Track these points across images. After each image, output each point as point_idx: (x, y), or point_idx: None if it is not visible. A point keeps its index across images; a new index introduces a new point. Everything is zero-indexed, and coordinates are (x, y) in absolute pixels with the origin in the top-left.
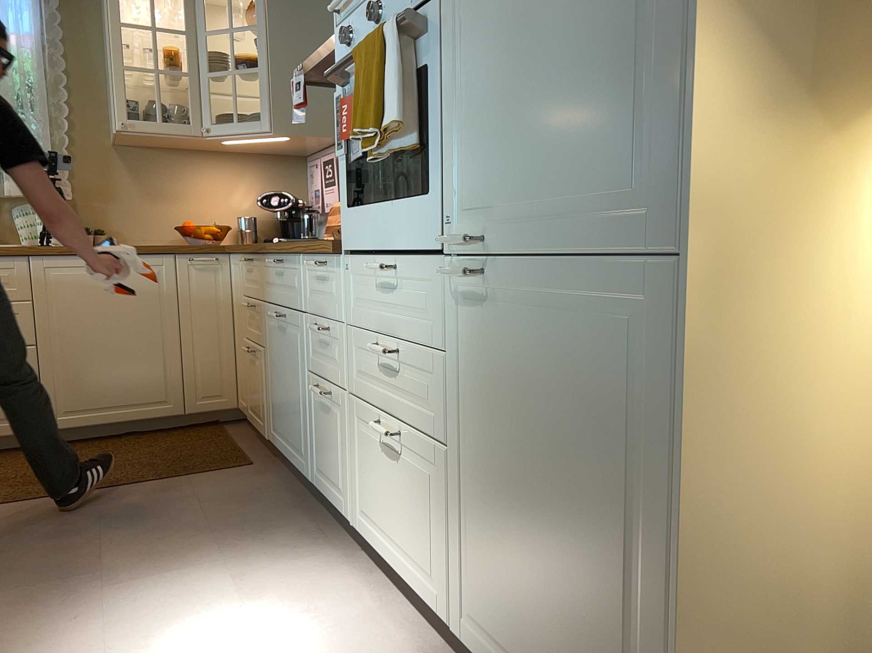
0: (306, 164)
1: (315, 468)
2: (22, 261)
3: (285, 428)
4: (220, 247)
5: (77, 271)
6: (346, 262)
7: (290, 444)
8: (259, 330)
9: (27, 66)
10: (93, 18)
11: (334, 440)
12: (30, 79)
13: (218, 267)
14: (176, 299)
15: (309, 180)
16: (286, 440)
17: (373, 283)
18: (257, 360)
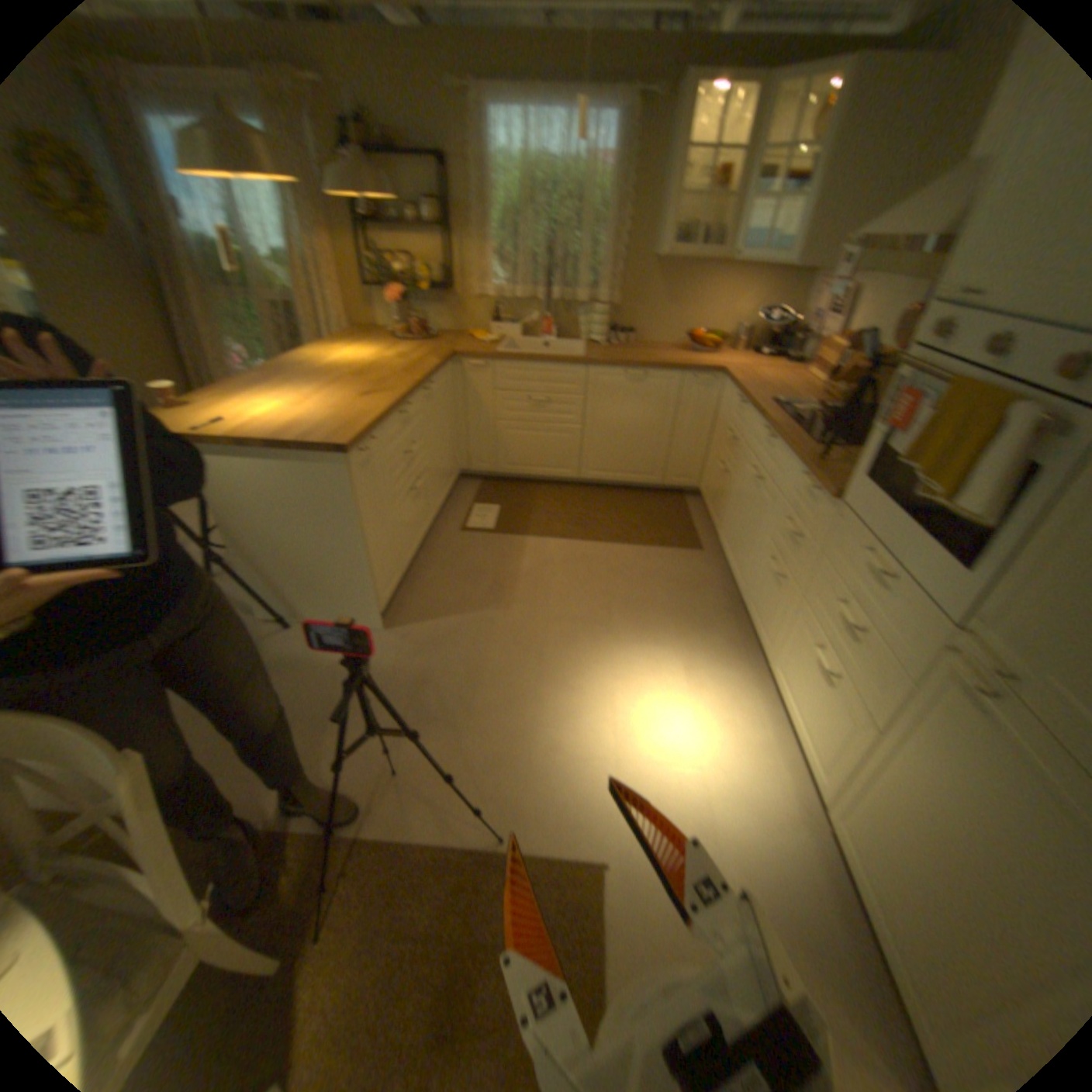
0: (817, 274)
1: (752, 600)
2: (584, 370)
3: (736, 549)
4: (721, 371)
5: (616, 379)
6: (841, 511)
7: (737, 563)
8: (735, 461)
9: (608, 187)
10: (666, 128)
11: (775, 605)
12: (607, 199)
13: (714, 385)
14: (677, 407)
15: (815, 292)
16: (733, 557)
17: (862, 556)
18: (726, 478)
